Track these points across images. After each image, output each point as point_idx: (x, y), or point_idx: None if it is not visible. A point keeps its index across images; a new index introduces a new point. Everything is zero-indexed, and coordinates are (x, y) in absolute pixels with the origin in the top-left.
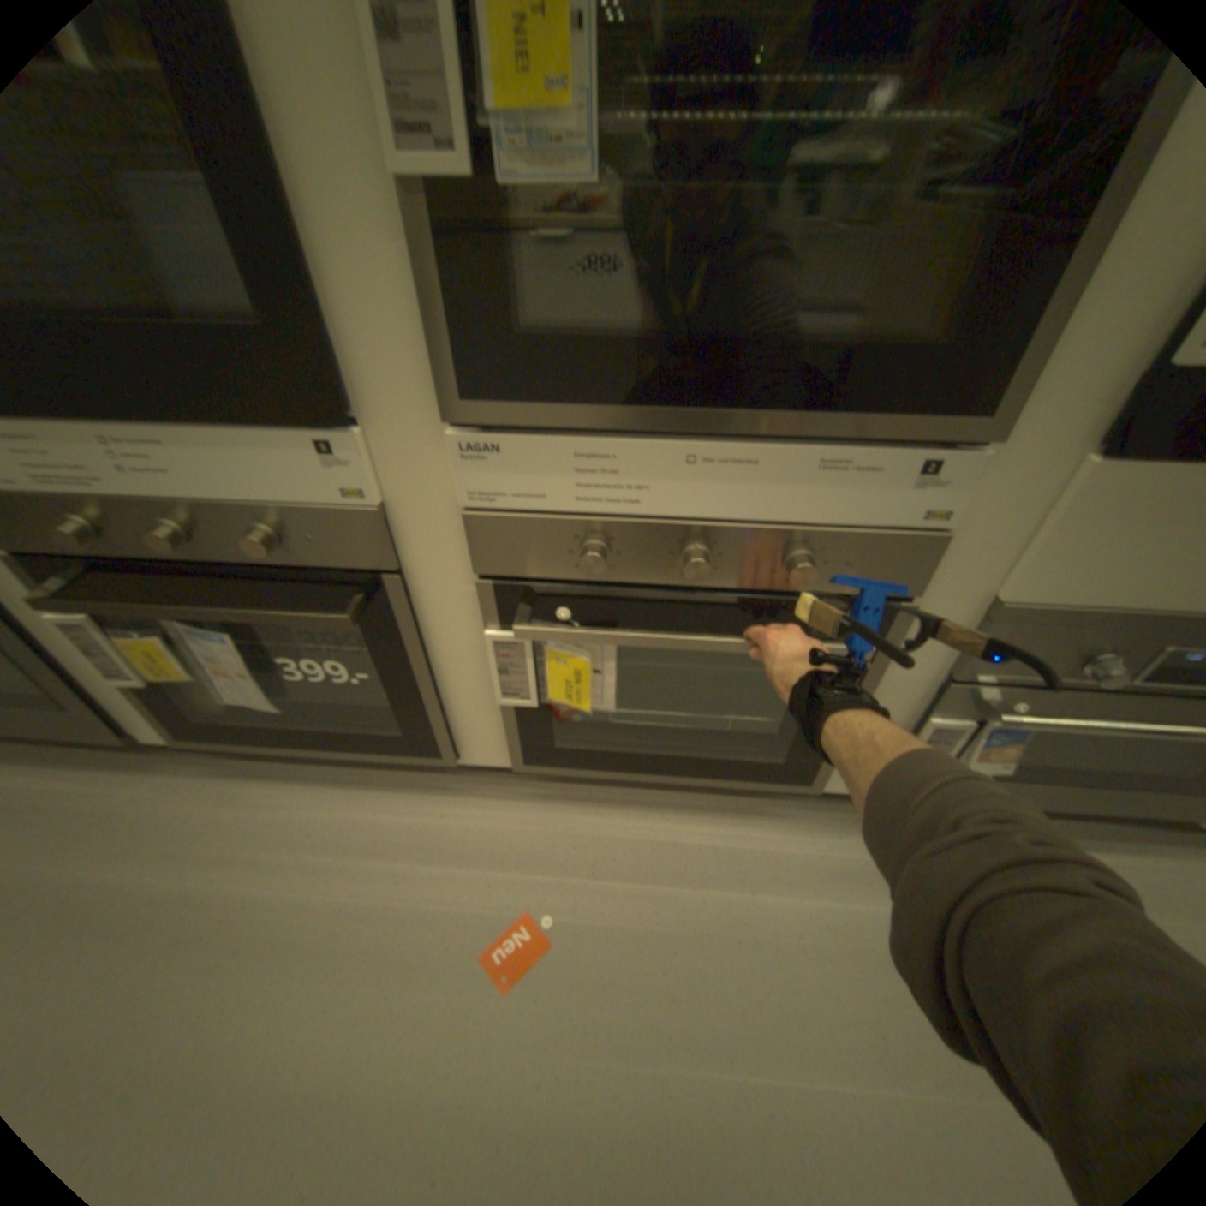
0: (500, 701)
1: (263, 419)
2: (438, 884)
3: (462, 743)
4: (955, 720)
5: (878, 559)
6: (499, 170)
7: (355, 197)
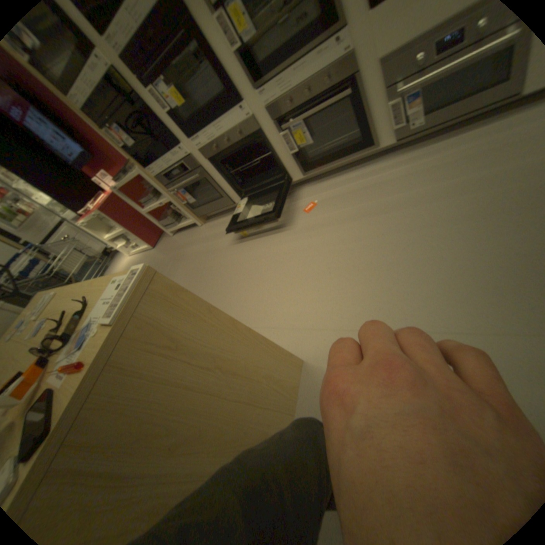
0: (292, 154)
1: (231, 106)
2: (294, 204)
3: (291, 173)
4: (397, 98)
5: (342, 65)
6: (243, 40)
7: (229, 58)
